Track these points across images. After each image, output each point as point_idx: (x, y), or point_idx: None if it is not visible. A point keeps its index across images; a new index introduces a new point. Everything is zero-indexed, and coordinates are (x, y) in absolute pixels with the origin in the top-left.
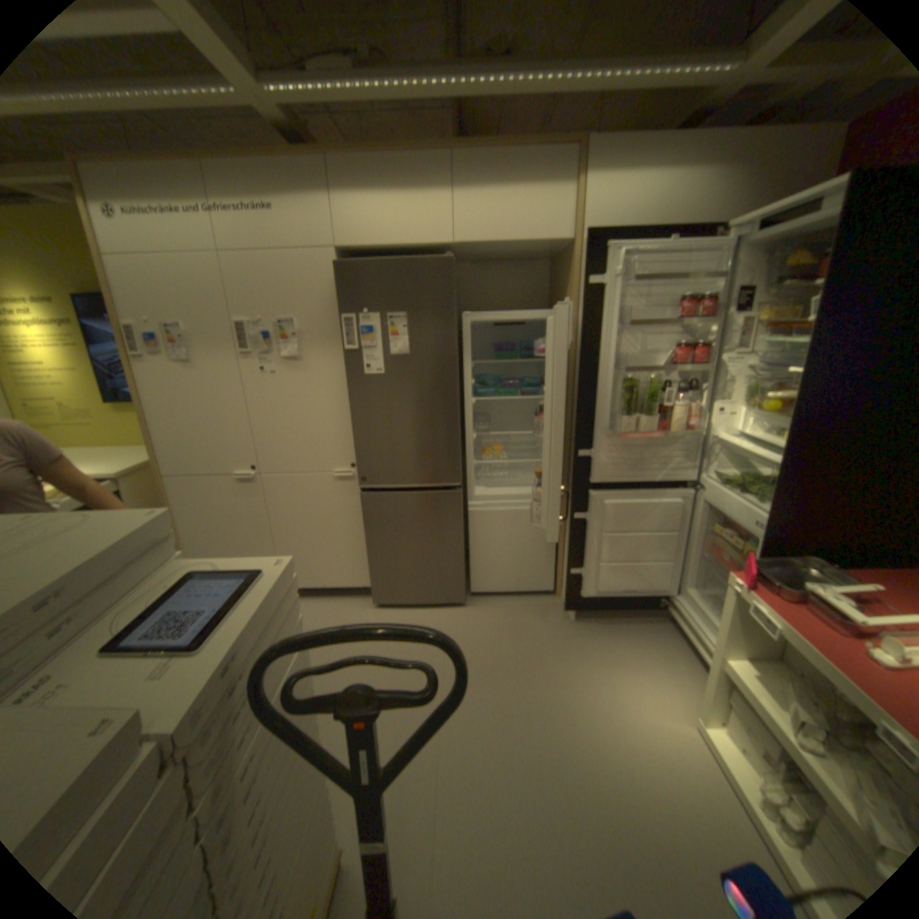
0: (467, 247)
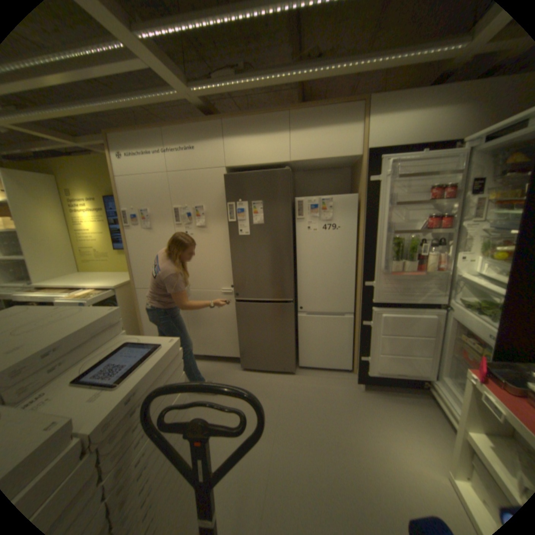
0: (298, 163)
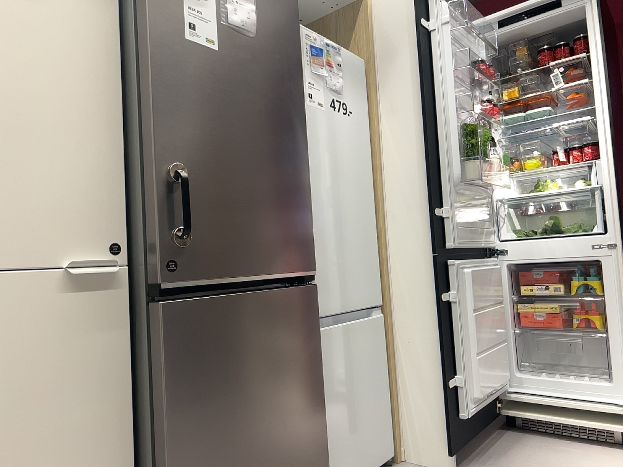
0: None
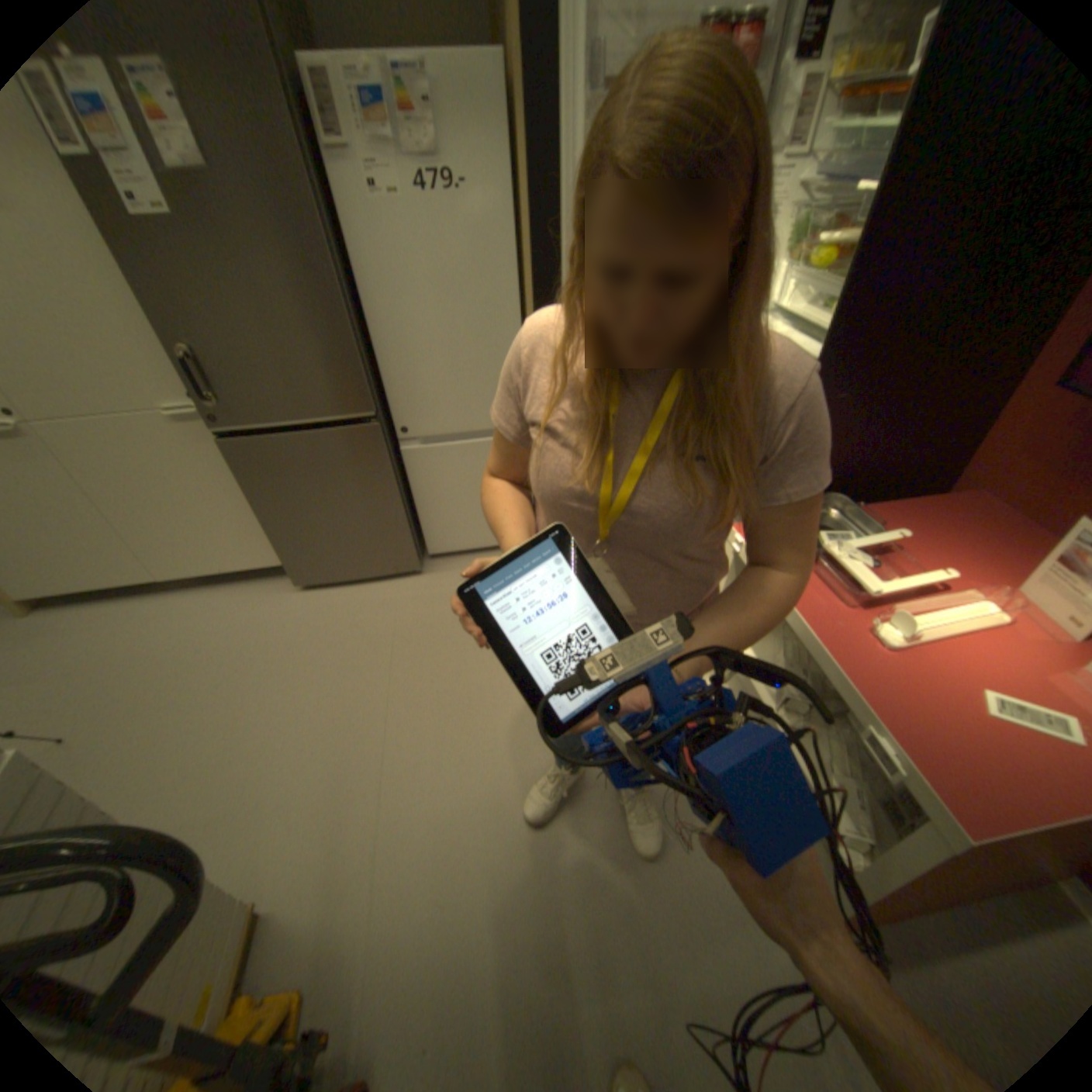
0: None
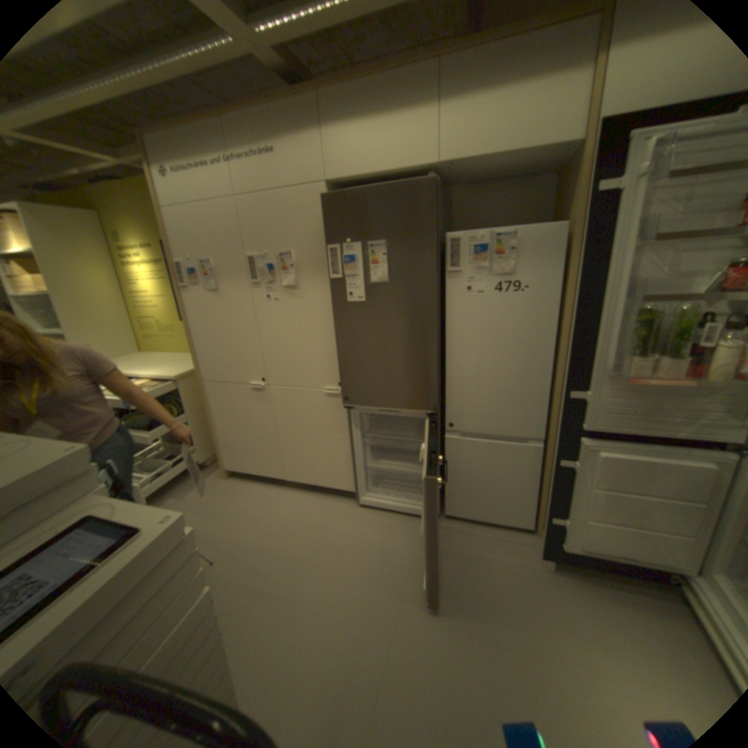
0: (454, 166)
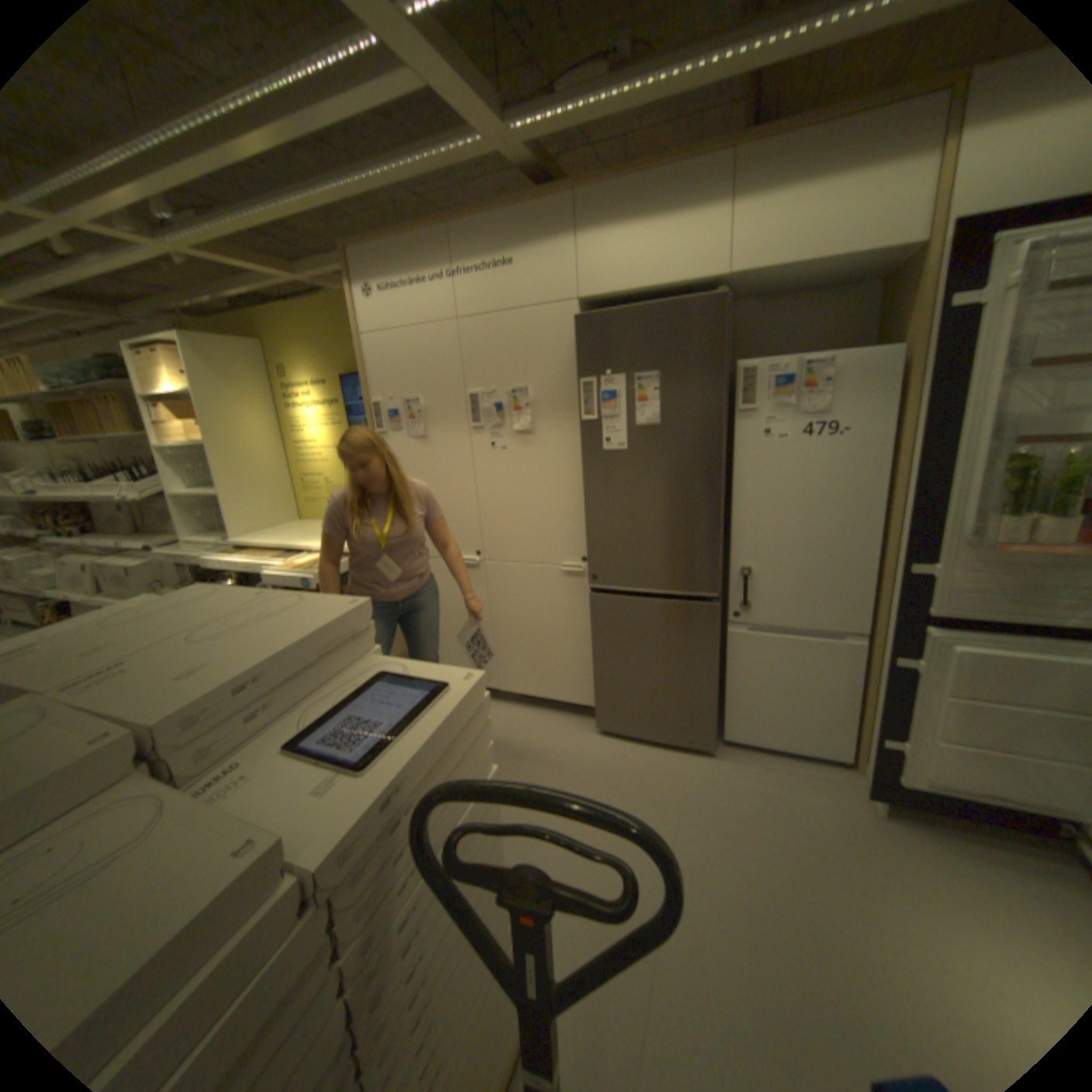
0: (749, 277)
